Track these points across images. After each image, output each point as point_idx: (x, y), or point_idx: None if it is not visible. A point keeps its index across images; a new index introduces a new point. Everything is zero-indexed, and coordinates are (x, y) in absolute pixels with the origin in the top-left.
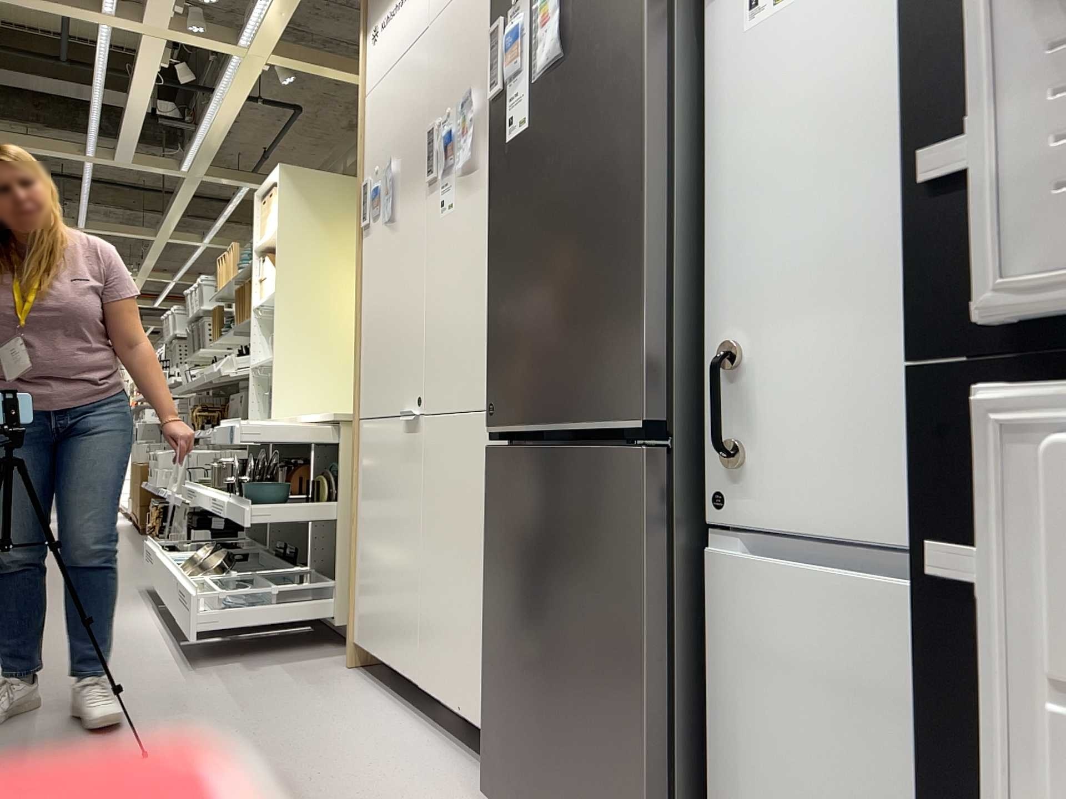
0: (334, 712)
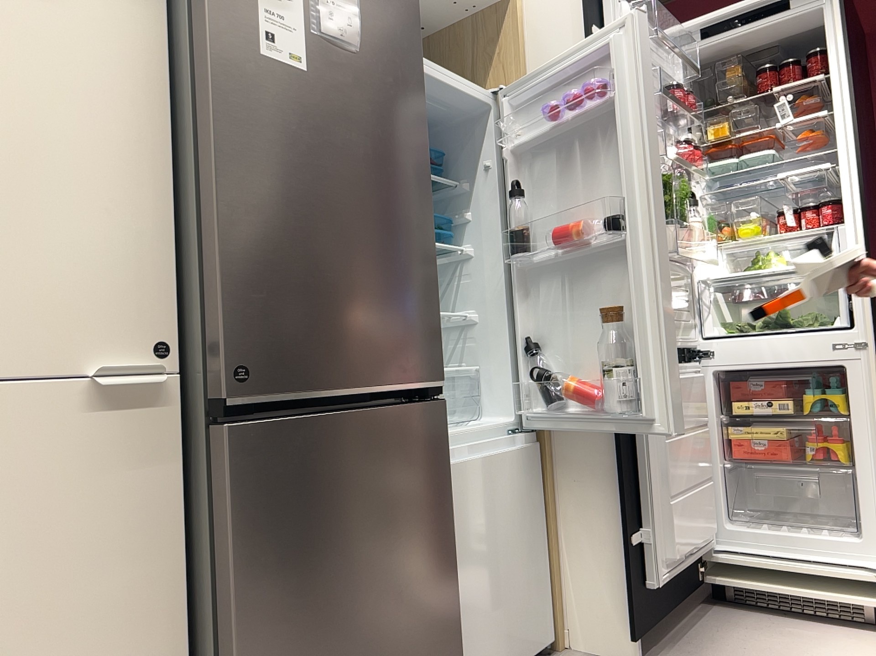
0: None
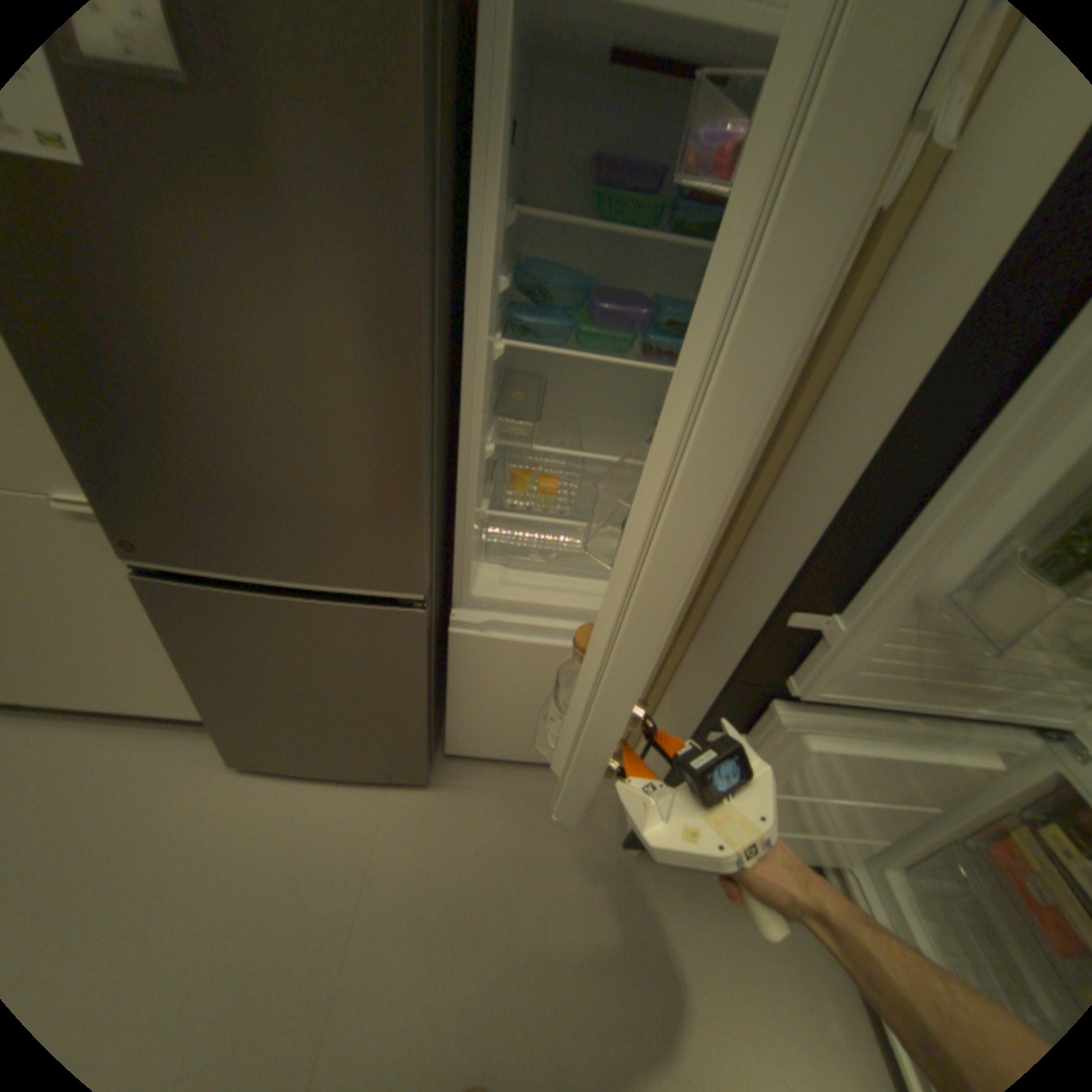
0: None
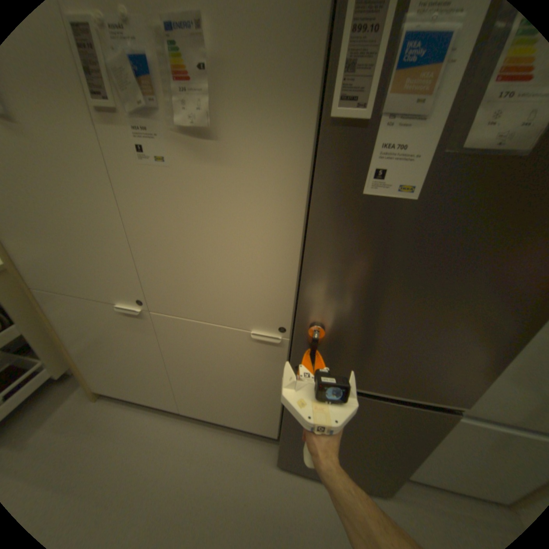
0: (132, 448)
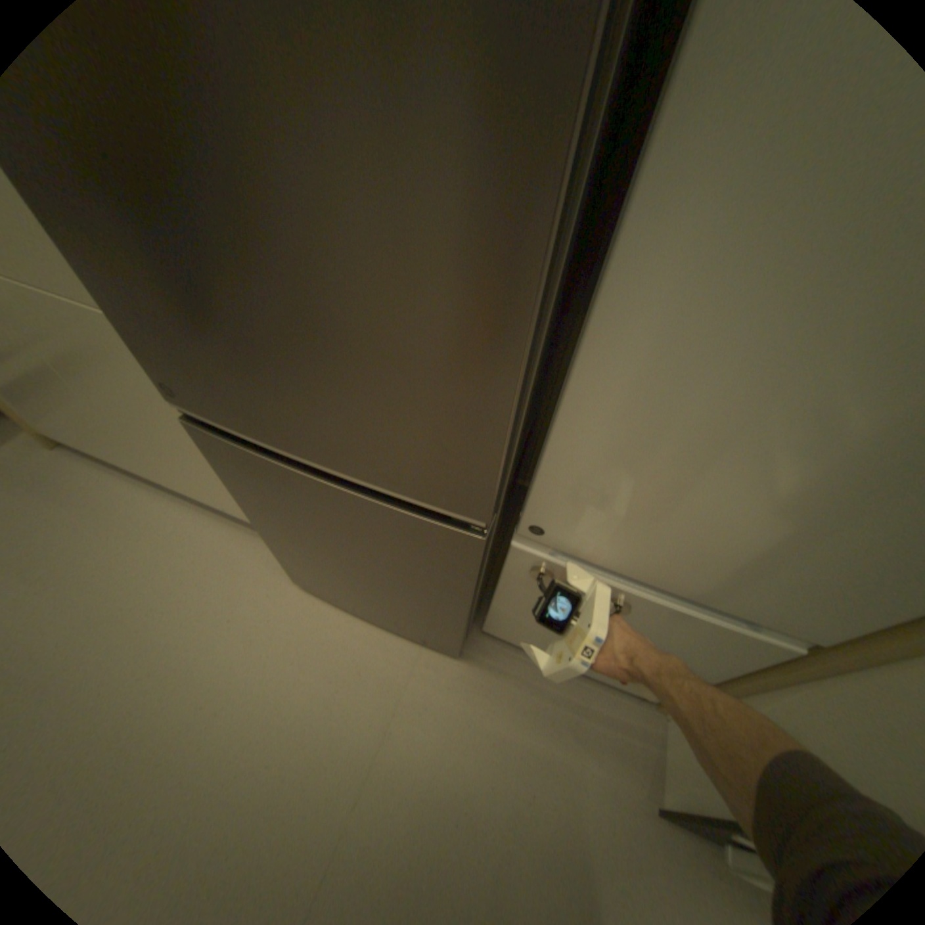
0: (90, 520)
